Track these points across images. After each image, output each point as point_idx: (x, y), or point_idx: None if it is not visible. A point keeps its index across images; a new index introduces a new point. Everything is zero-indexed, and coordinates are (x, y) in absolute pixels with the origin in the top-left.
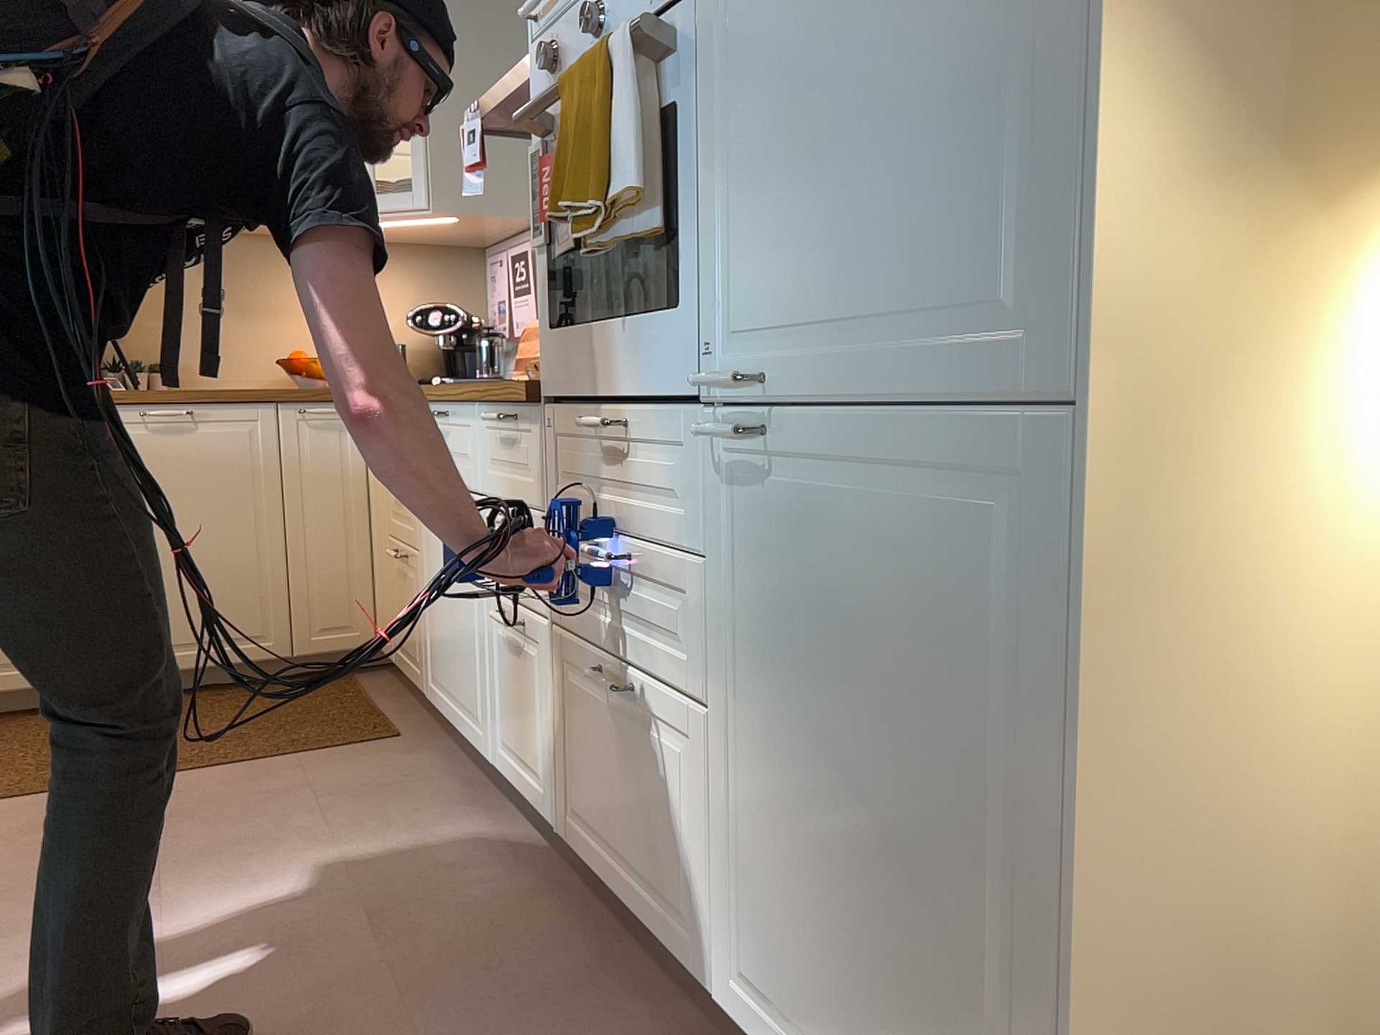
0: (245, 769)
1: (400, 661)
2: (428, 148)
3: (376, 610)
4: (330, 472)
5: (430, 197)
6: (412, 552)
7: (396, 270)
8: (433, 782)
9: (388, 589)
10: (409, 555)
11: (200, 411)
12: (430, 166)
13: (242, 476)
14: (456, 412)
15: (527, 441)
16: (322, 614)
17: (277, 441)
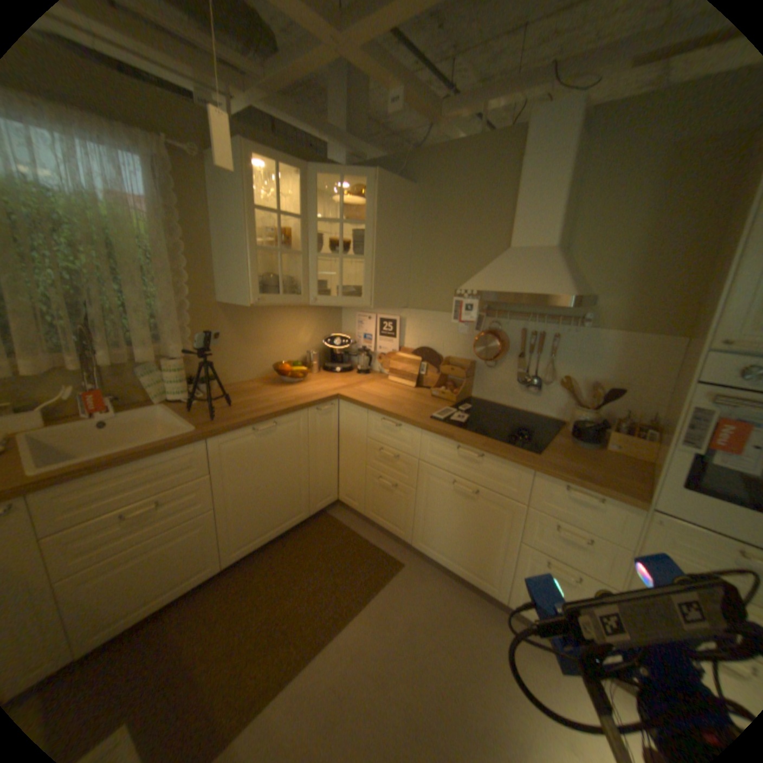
0: (365, 614)
1: (374, 518)
2: (372, 278)
3: (340, 486)
4: (326, 433)
5: (371, 302)
6: (403, 485)
7: (309, 315)
8: (456, 601)
9: (361, 485)
10: (399, 485)
11: (277, 420)
12: (370, 286)
13: (294, 446)
14: (500, 461)
15: (614, 514)
16: (320, 494)
17: (307, 425)
